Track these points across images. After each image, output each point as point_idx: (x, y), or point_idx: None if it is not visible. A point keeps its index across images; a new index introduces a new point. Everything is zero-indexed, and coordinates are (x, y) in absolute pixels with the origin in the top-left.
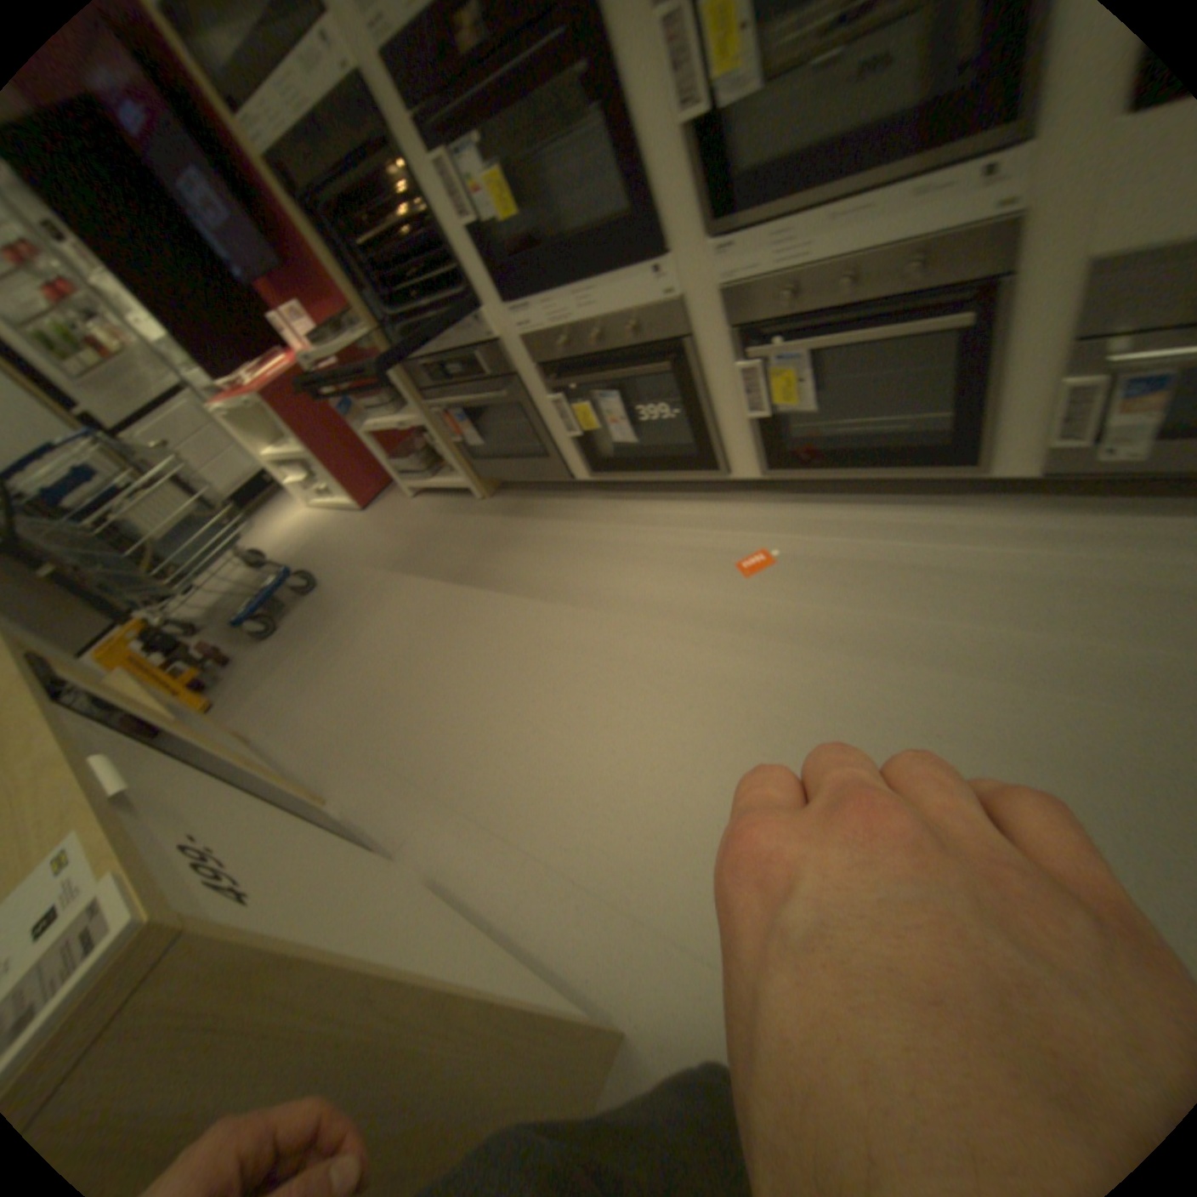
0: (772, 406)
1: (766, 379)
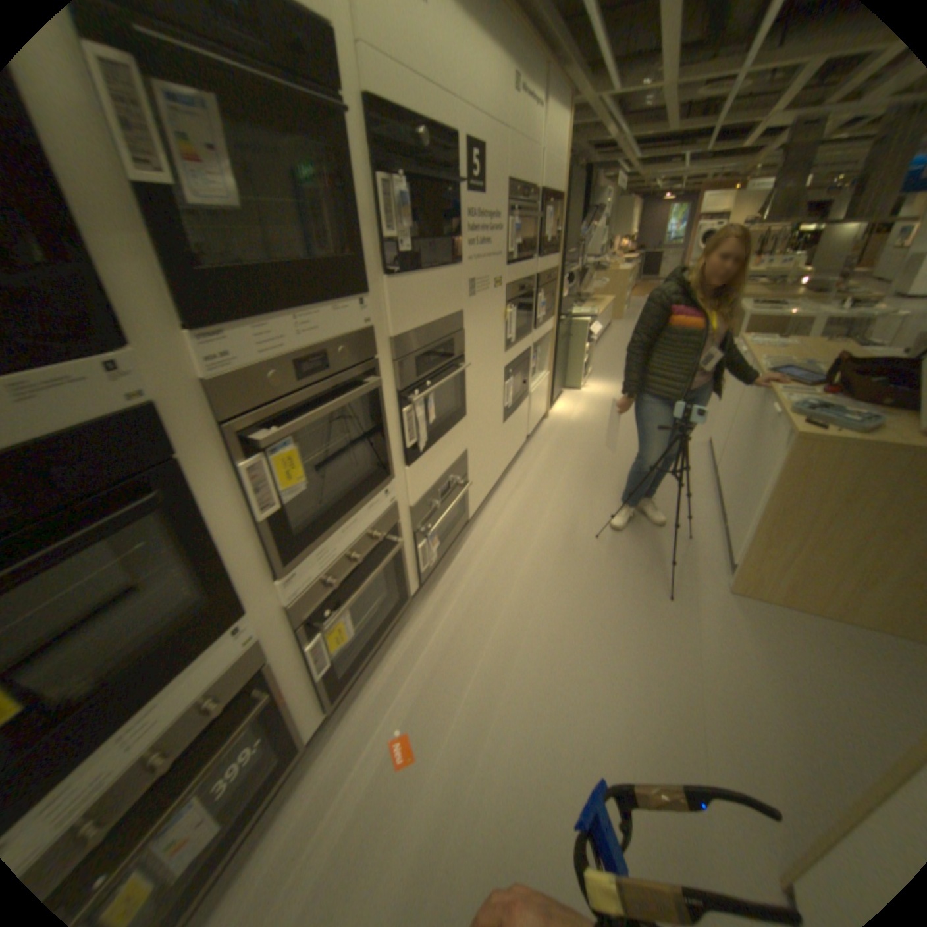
0: (326, 660)
1: (322, 645)
